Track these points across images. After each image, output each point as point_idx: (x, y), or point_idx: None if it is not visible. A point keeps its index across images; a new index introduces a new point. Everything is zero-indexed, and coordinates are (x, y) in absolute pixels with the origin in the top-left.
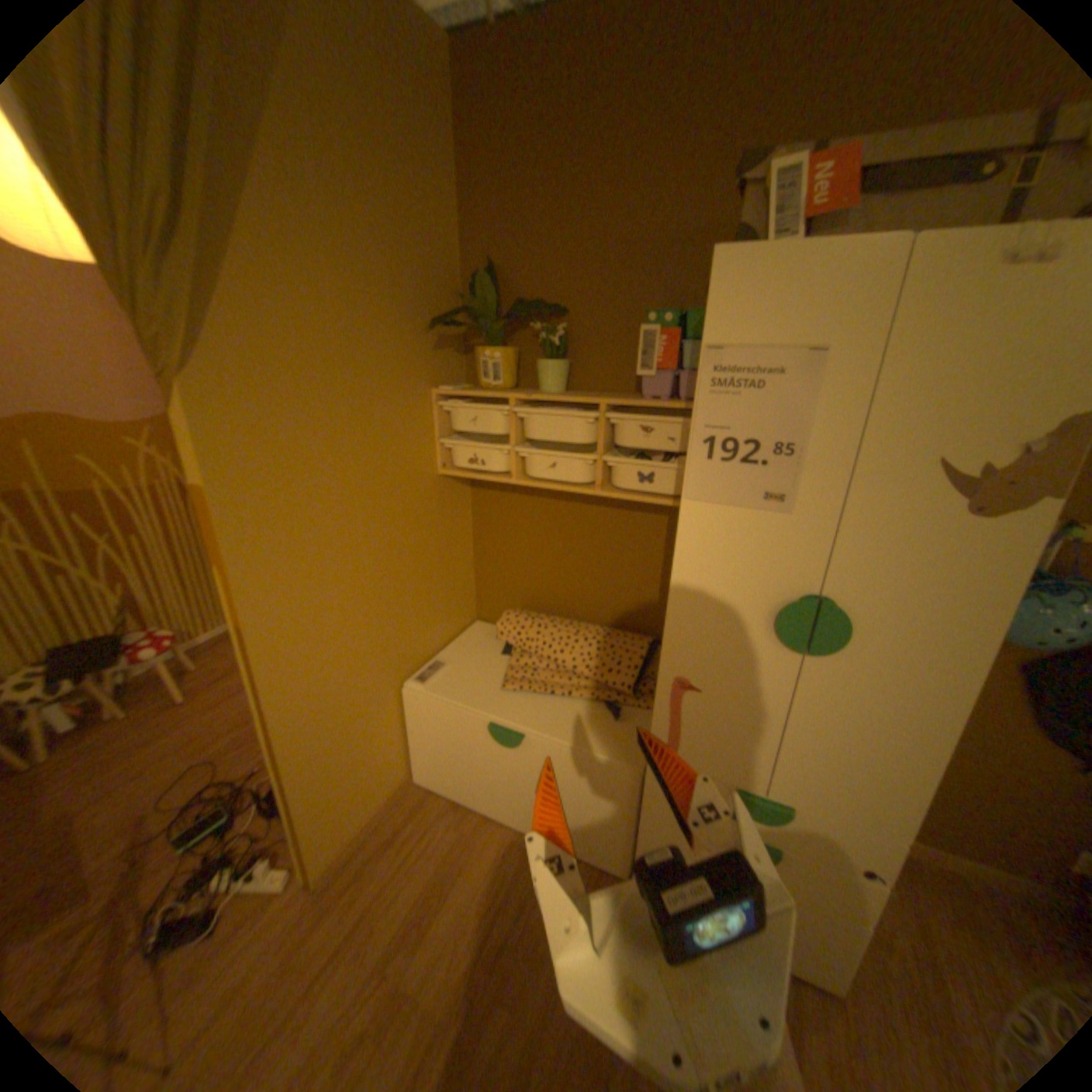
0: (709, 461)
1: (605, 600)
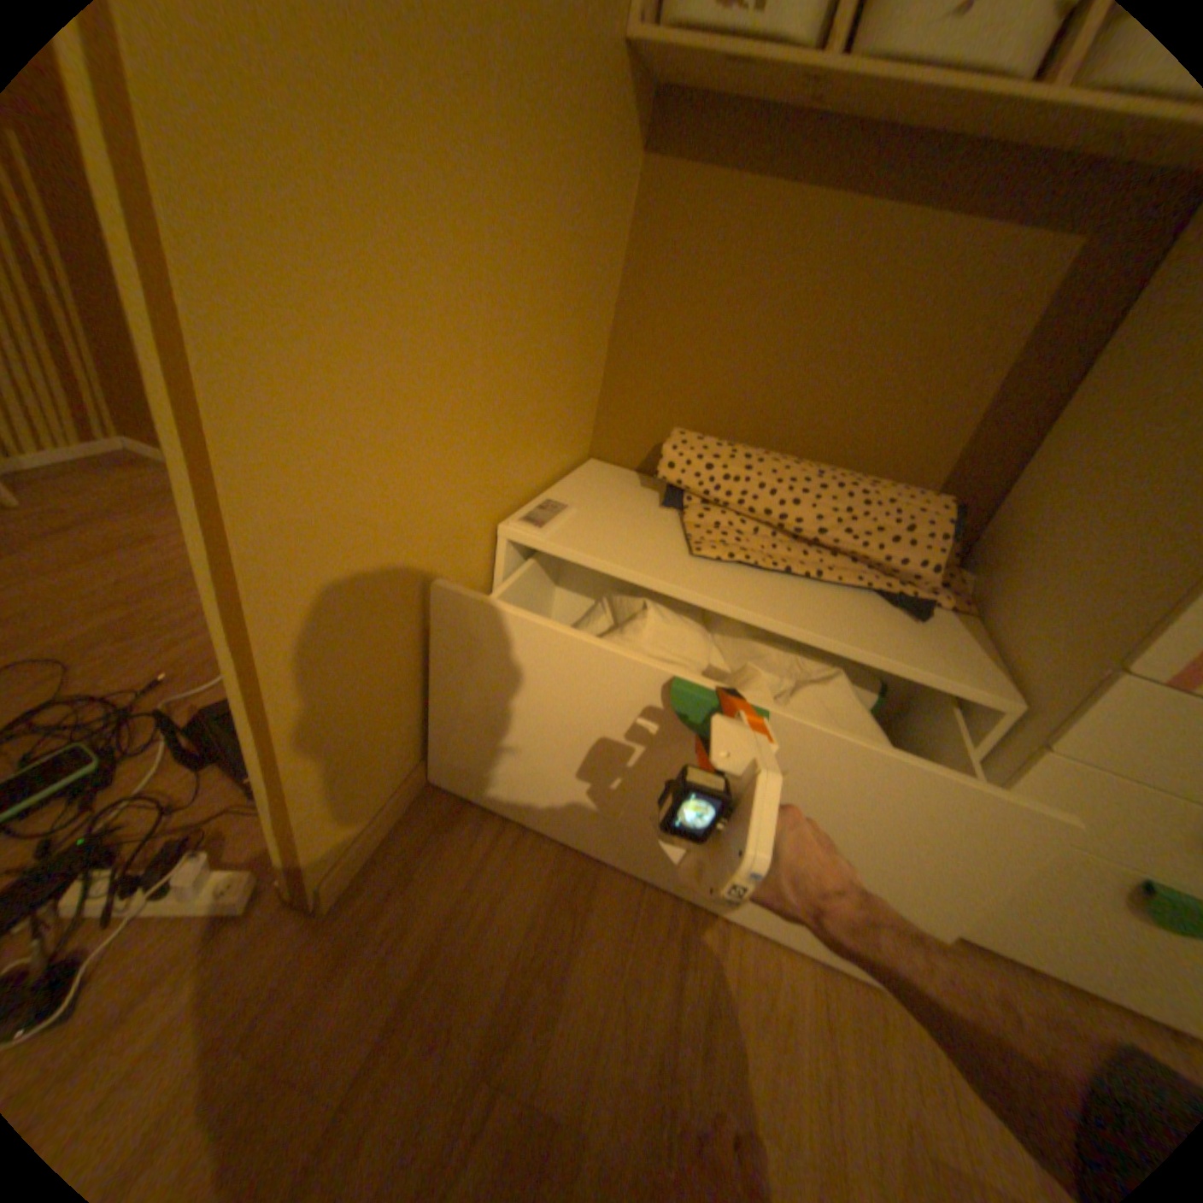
0: None
1: (865, 425)
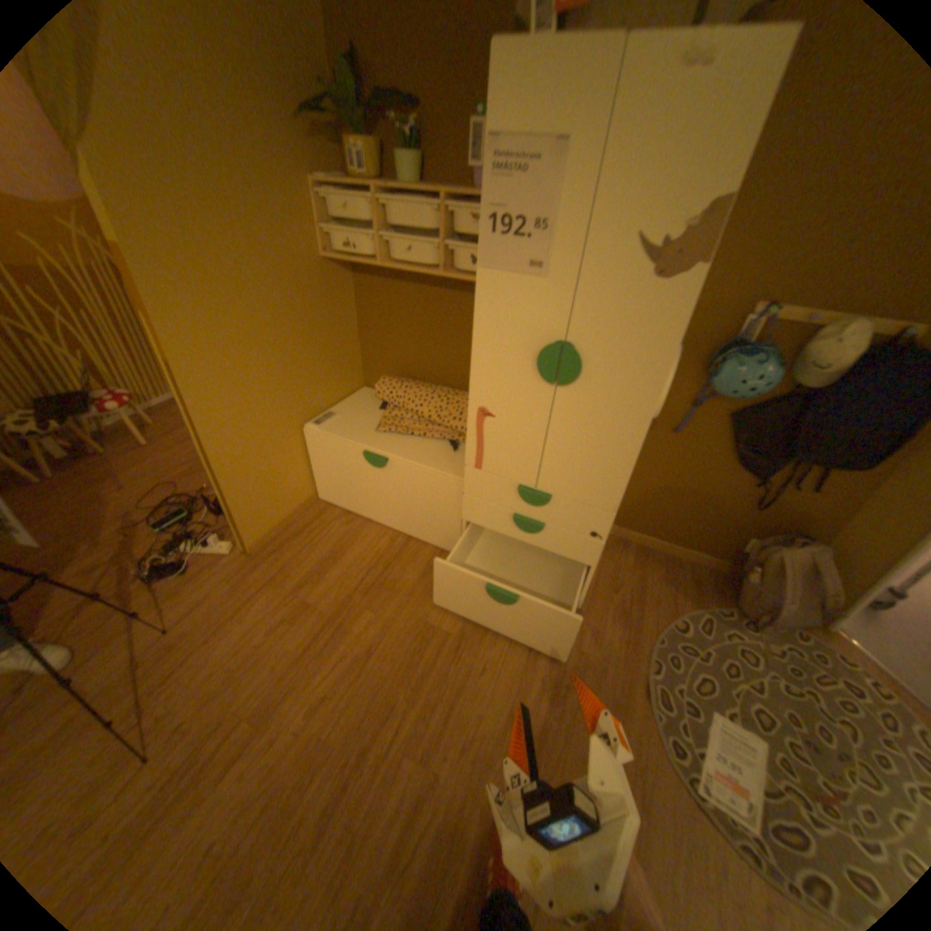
0: (492, 236)
1: (456, 370)
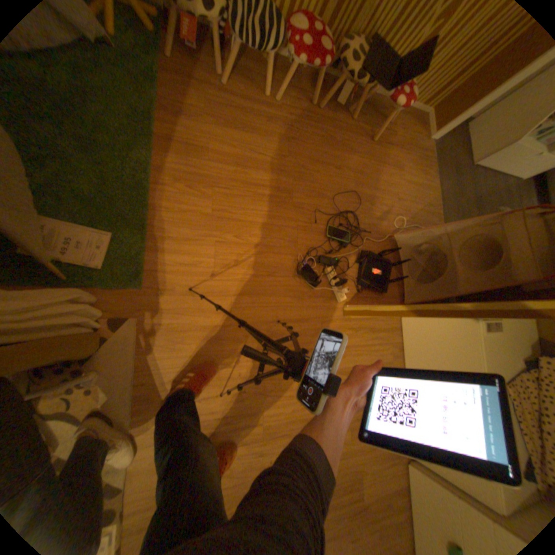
0: None
1: None
